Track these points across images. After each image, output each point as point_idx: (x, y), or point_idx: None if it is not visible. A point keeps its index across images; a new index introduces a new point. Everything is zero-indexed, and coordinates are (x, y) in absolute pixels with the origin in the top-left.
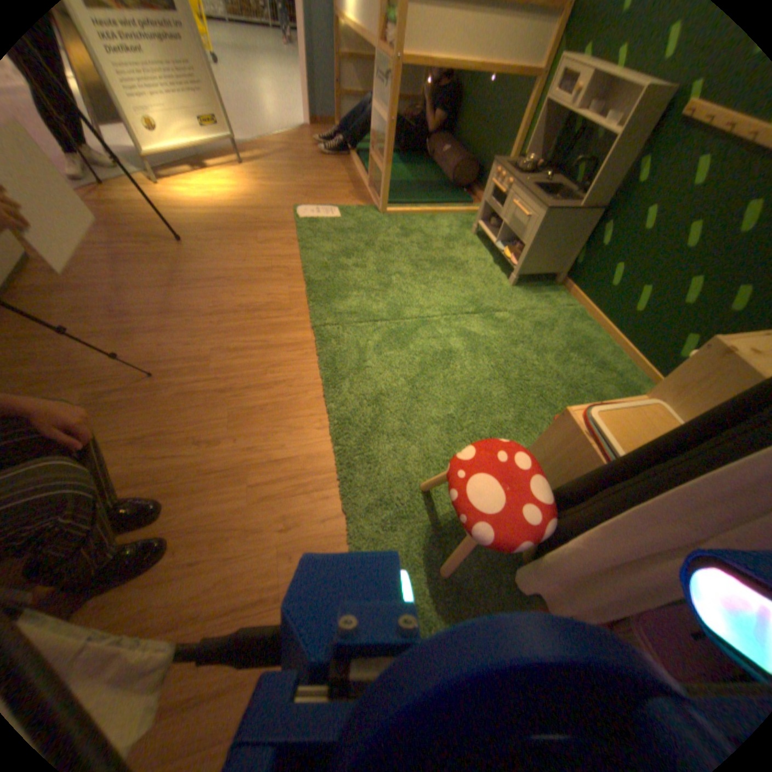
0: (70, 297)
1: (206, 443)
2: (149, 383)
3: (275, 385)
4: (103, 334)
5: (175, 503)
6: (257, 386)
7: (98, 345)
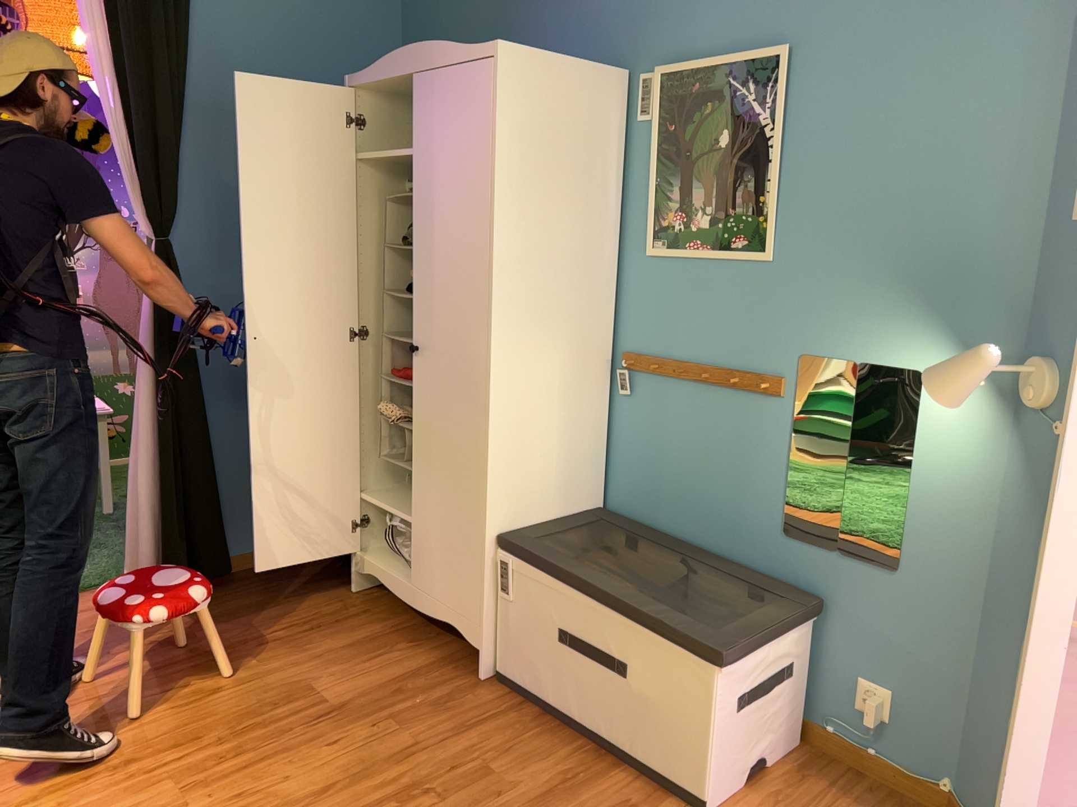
0: (526, 788)
1: (118, 713)
2: (250, 737)
3: (30, 800)
4: (392, 762)
5: (126, 672)
6: (64, 787)
7: (379, 748)
